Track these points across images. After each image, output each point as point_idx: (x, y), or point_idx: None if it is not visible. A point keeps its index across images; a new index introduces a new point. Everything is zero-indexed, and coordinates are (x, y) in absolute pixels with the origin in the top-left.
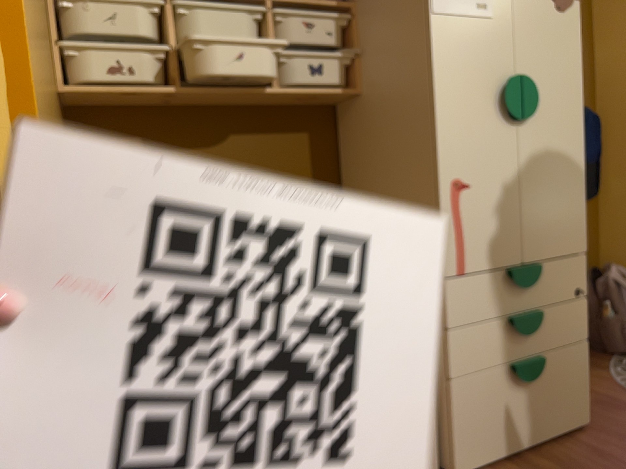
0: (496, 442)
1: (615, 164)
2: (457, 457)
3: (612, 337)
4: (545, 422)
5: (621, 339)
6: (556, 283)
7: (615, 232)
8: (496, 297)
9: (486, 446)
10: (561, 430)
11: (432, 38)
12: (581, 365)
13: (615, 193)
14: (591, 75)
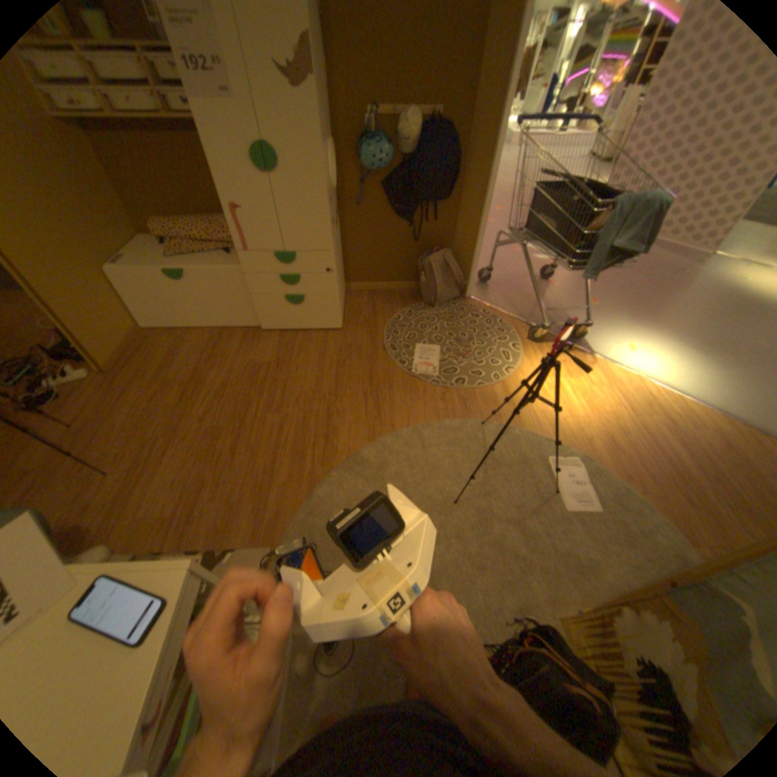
0: (280, 323)
1: (472, 178)
2: (259, 323)
3: (422, 294)
4: (309, 322)
5: (421, 297)
6: (309, 265)
7: (462, 230)
8: (270, 265)
9: (275, 323)
10: (319, 327)
11: (194, 116)
12: (331, 305)
13: (467, 202)
14: (469, 90)
